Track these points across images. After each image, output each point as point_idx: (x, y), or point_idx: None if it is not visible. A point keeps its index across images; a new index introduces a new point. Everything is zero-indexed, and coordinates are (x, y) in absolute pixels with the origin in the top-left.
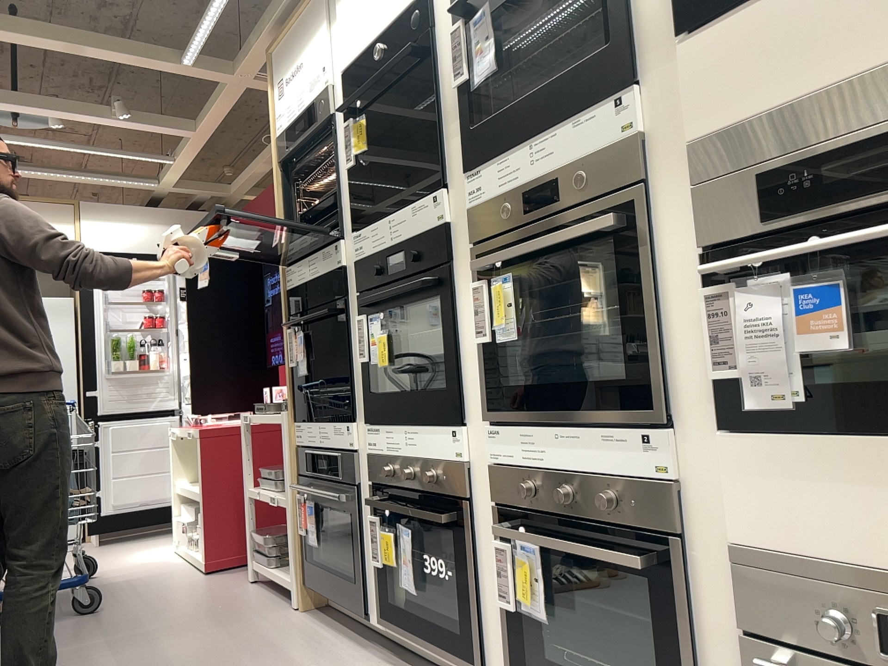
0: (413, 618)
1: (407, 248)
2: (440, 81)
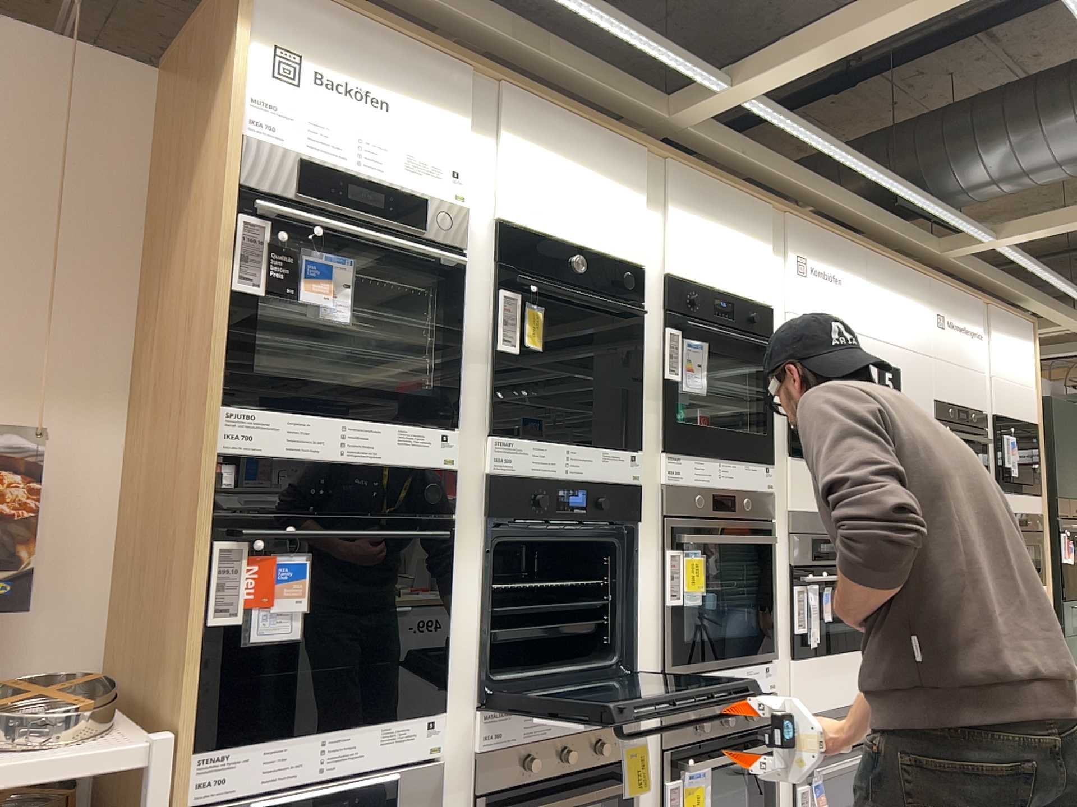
0: None
1: (591, 490)
2: (638, 357)
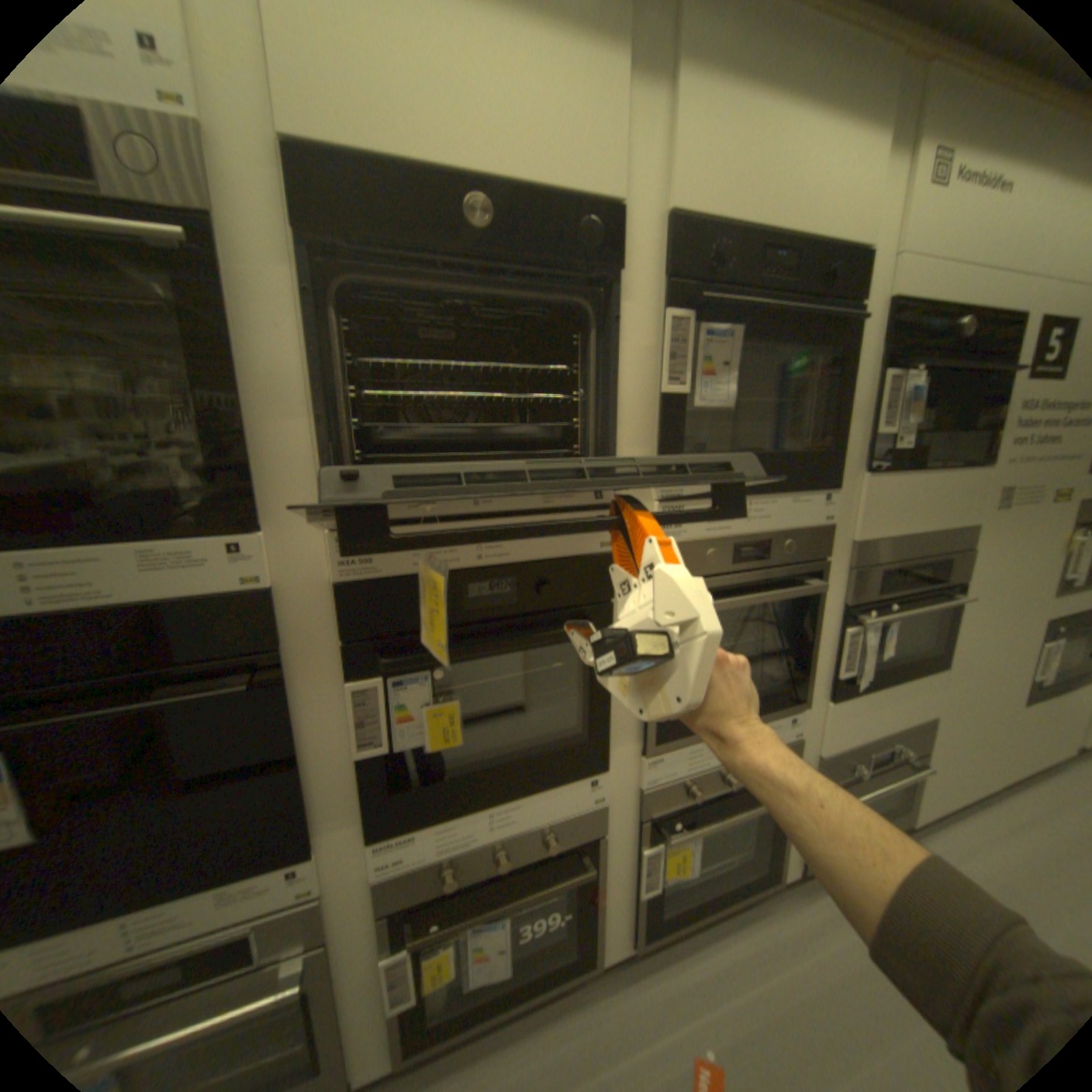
0: (479, 1006)
1: (528, 578)
2: (623, 360)
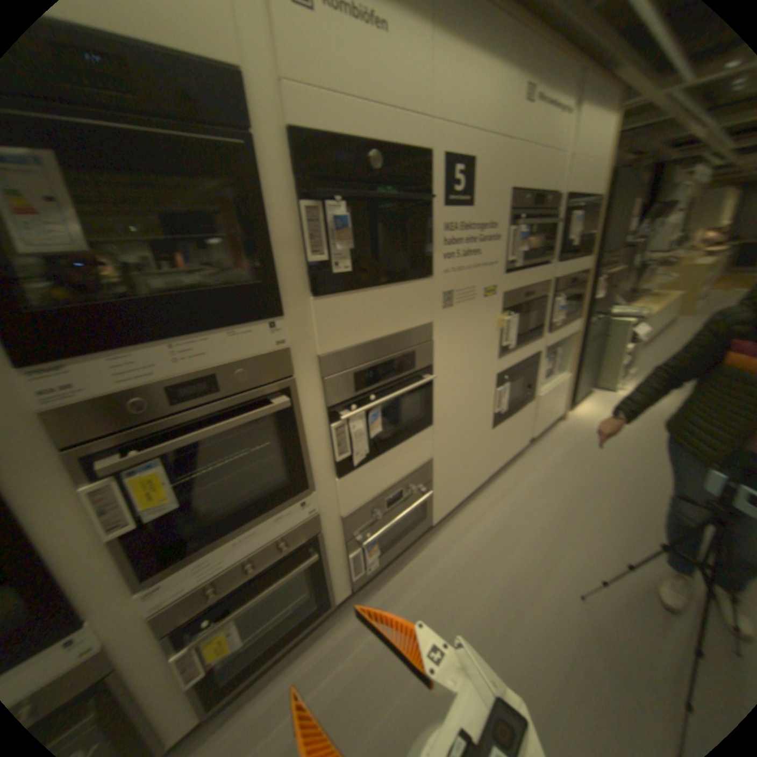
0: None
1: None
2: None
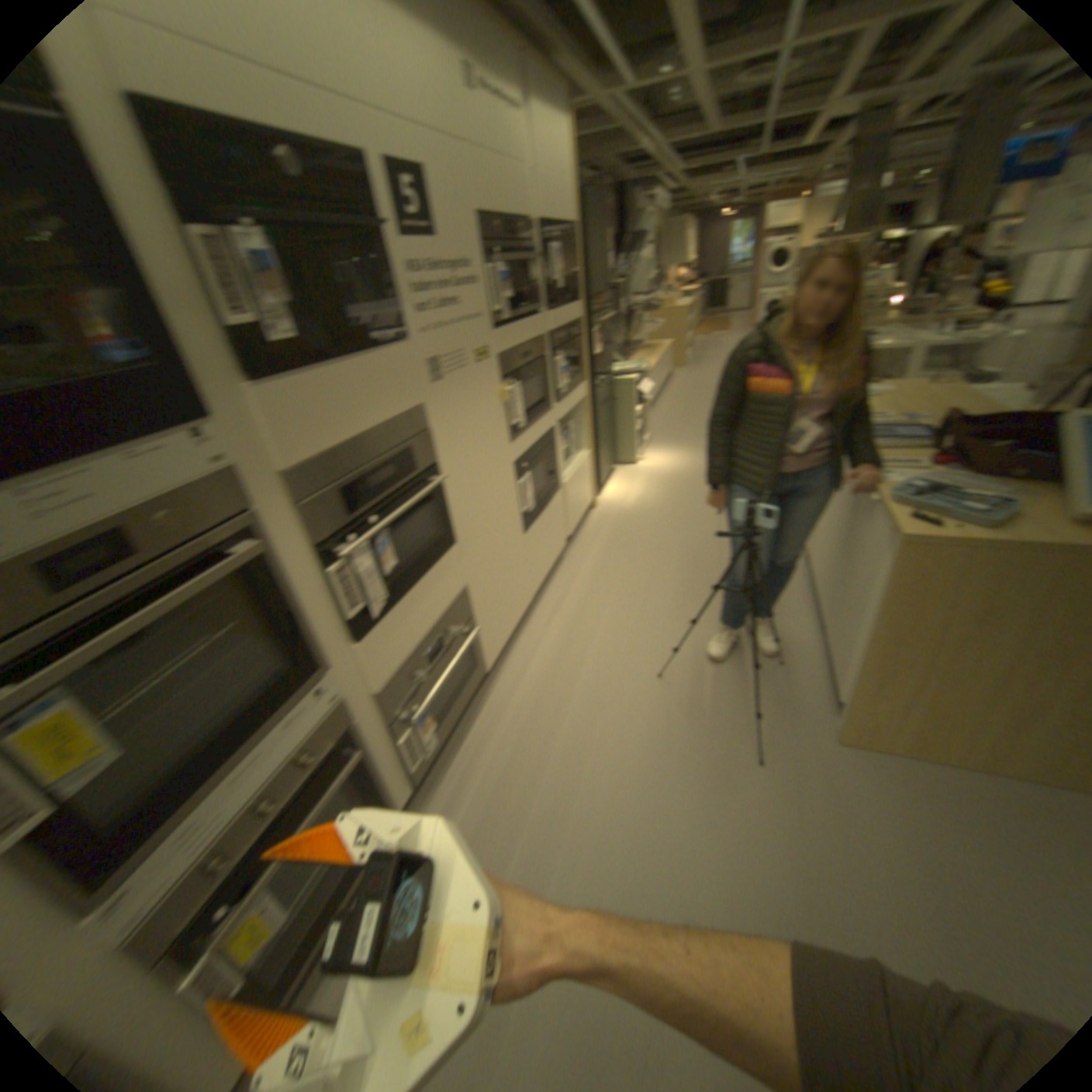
0: None
1: None
2: None
